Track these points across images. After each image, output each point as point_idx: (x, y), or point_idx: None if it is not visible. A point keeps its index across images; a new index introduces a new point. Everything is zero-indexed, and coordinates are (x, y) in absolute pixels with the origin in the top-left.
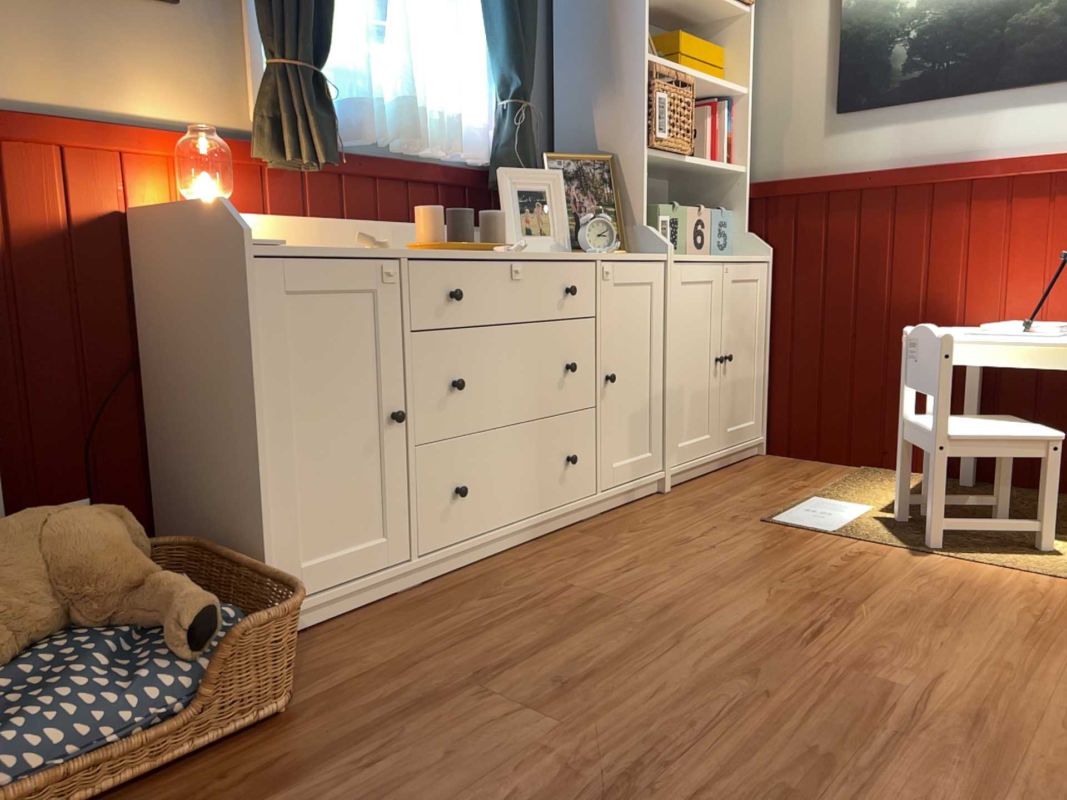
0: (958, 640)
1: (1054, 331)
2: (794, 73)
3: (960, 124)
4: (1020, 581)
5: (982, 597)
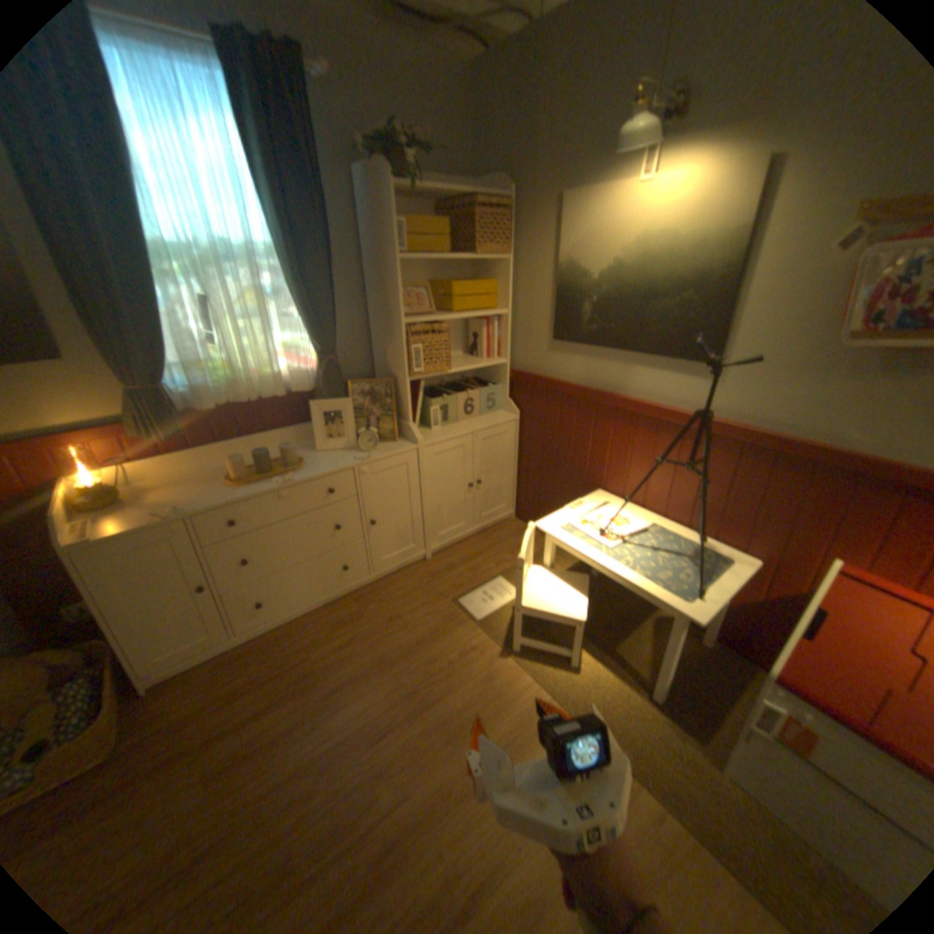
0: (446, 761)
1: (615, 542)
2: (534, 305)
3: (617, 369)
4: (532, 701)
5: (497, 715)
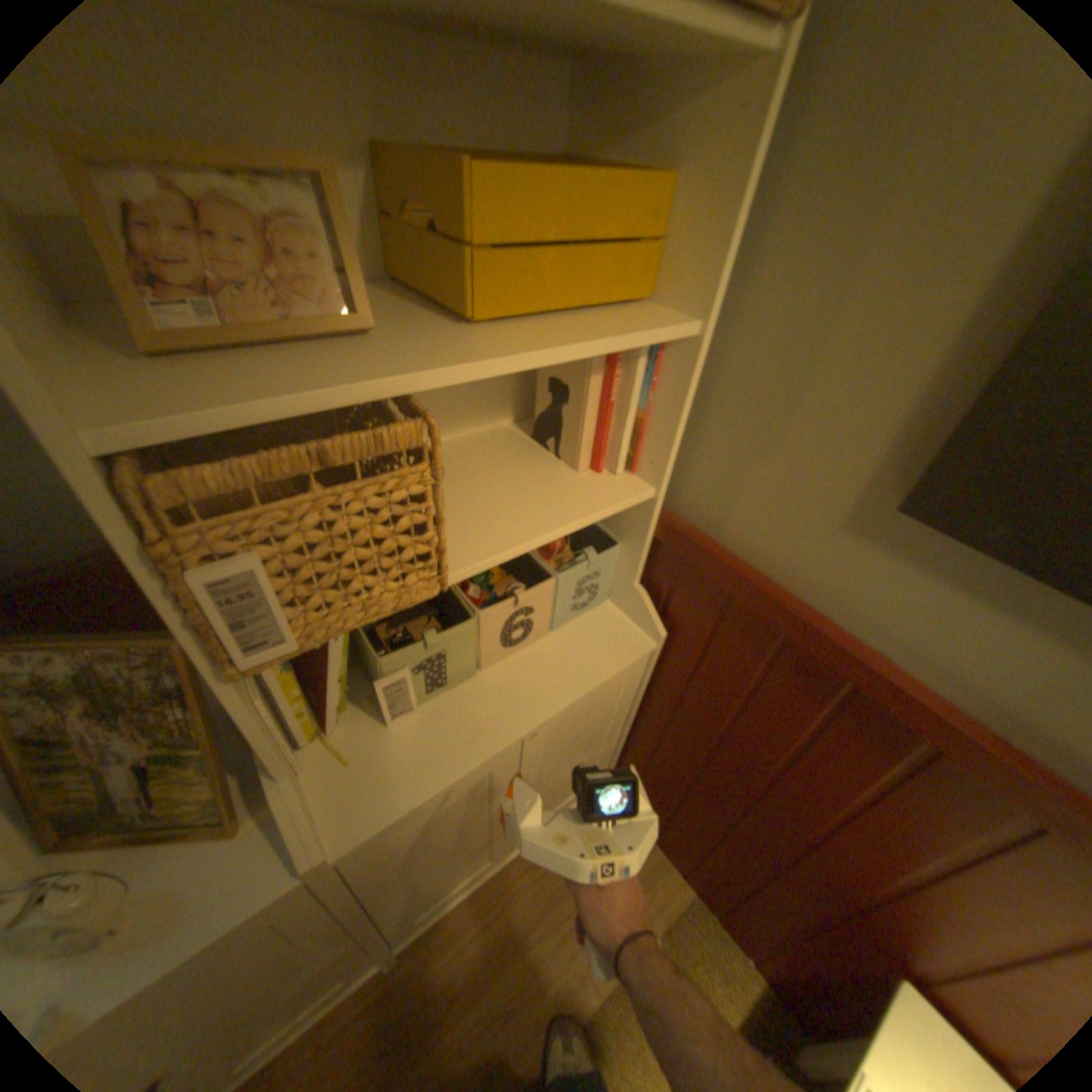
0: None
1: None
2: (847, 321)
3: None
4: None
5: None
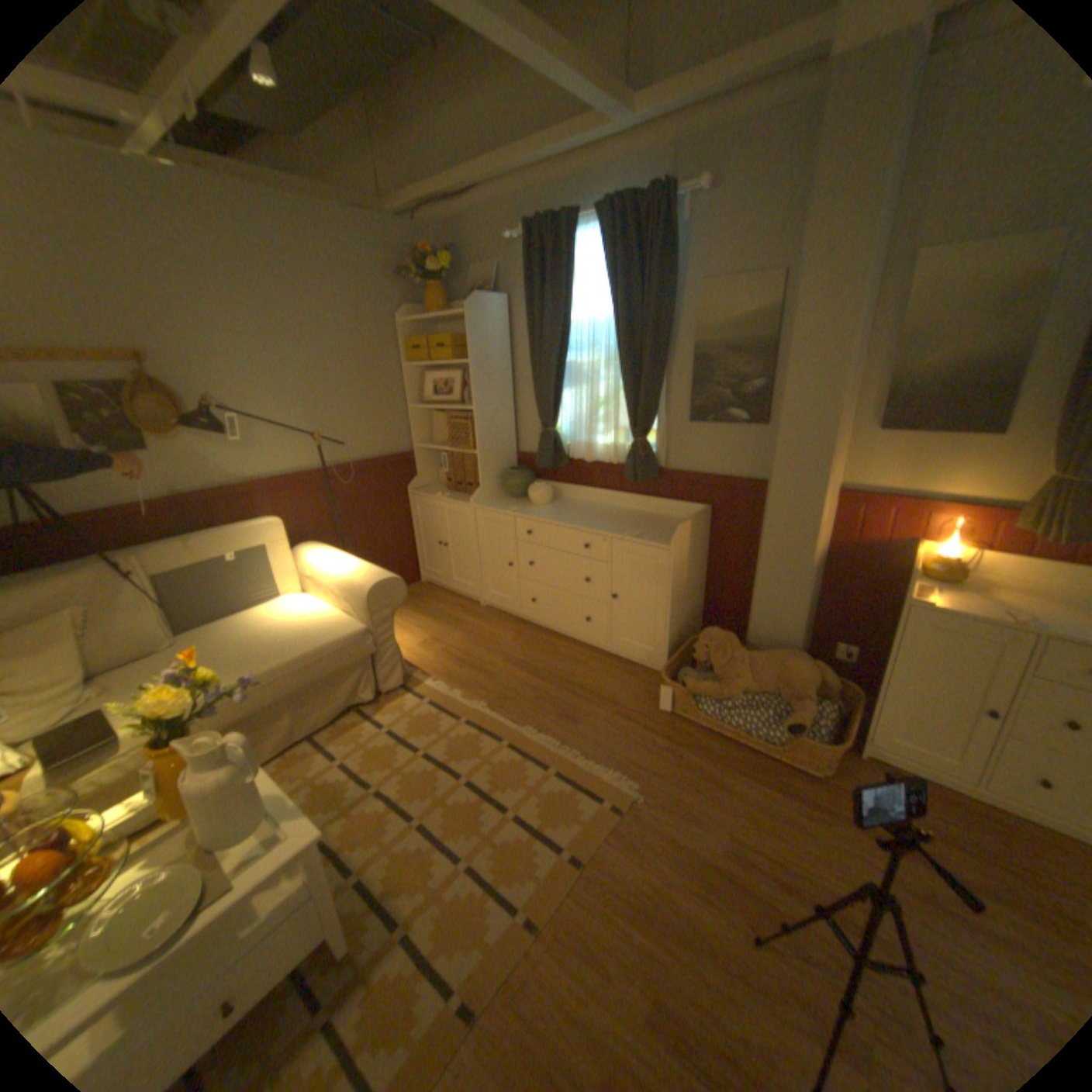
0: None
1: None
2: None
3: None
4: None
5: None
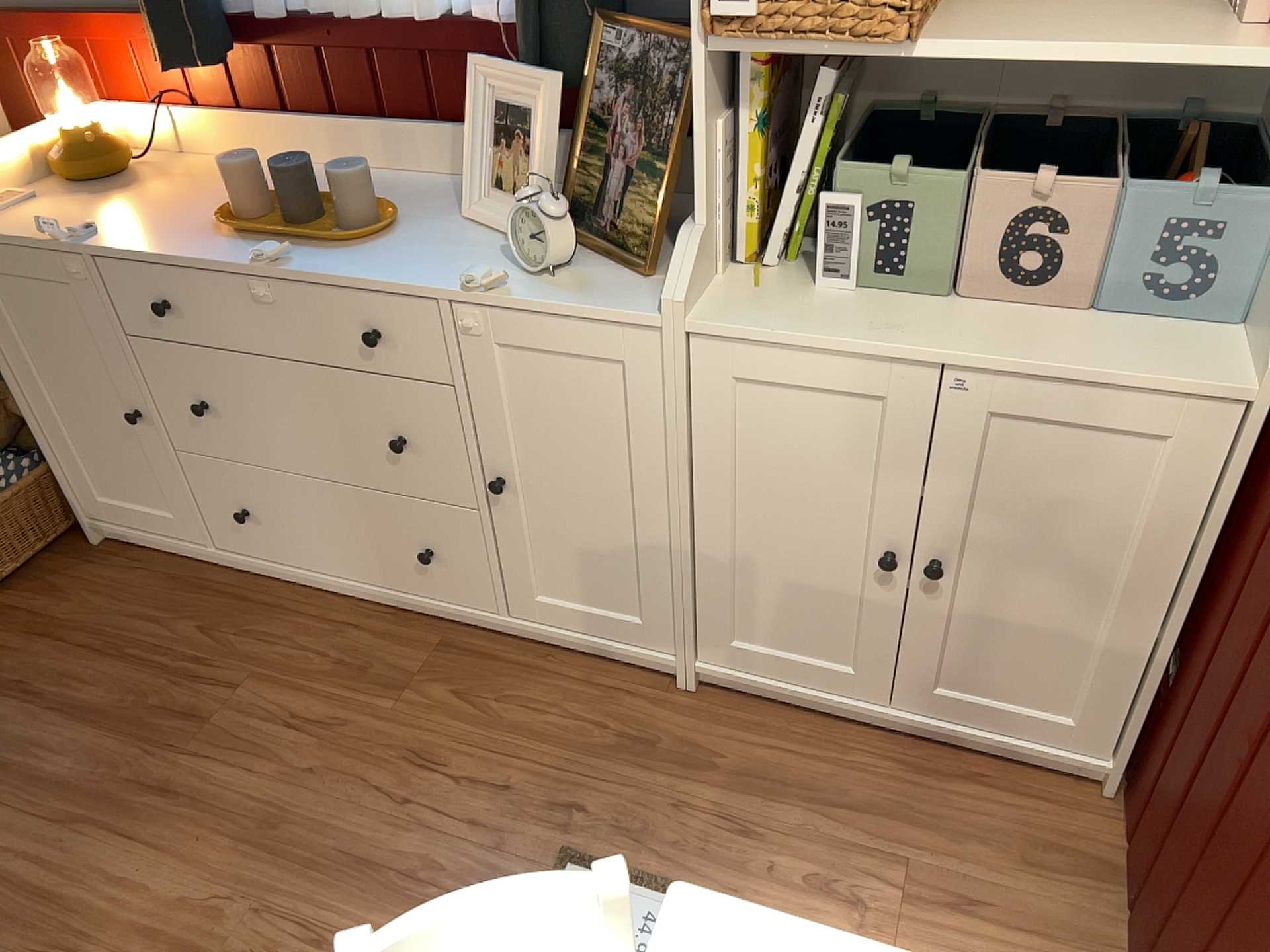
0: None
1: None
2: None
3: None
4: None
5: None
